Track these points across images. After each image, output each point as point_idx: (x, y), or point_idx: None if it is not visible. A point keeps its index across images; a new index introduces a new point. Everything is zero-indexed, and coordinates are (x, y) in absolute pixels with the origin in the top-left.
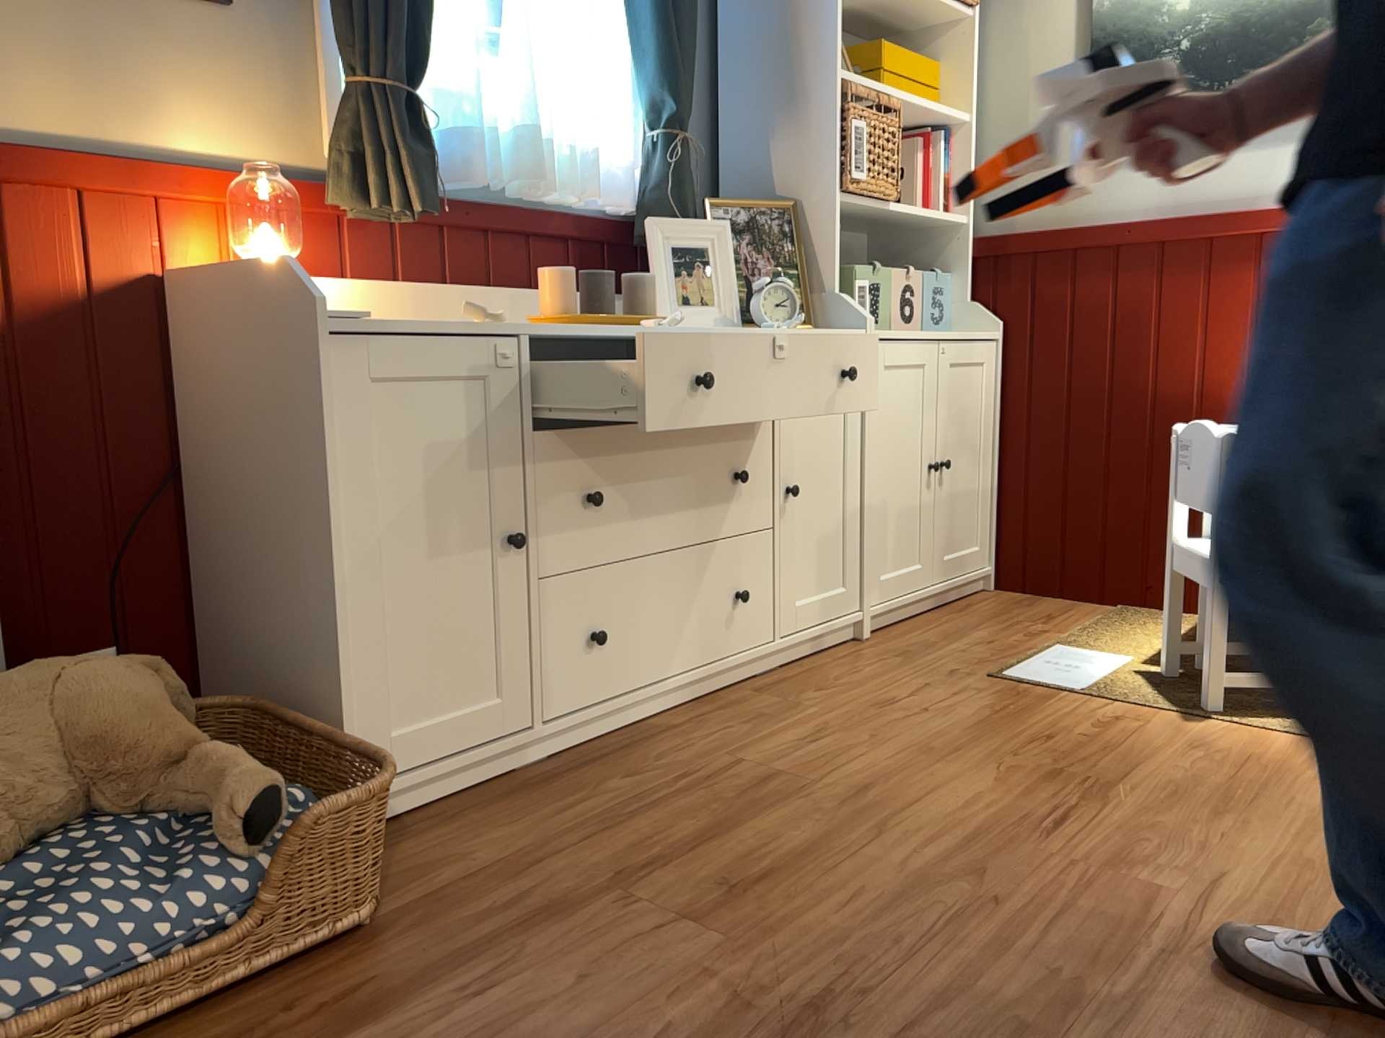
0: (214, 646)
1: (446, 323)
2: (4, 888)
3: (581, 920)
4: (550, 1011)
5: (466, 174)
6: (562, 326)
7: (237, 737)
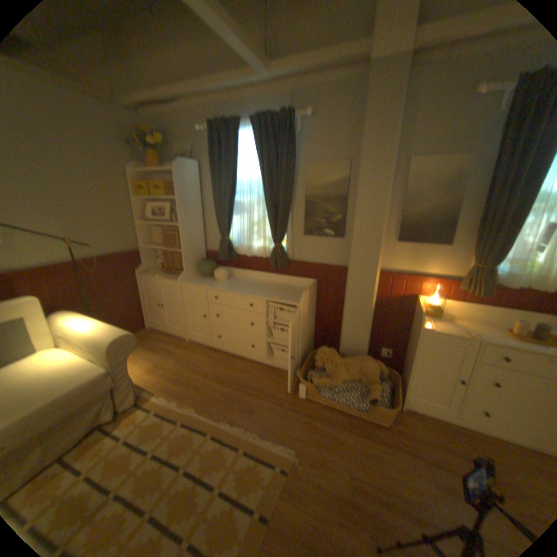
0: (406, 359)
1: (463, 333)
2: (347, 385)
3: (419, 463)
4: (394, 469)
5: (511, 285)
6: (509, 341)
7: (396, 380)
